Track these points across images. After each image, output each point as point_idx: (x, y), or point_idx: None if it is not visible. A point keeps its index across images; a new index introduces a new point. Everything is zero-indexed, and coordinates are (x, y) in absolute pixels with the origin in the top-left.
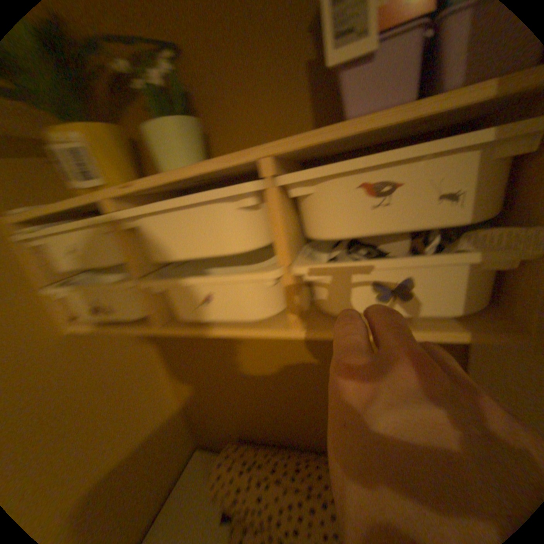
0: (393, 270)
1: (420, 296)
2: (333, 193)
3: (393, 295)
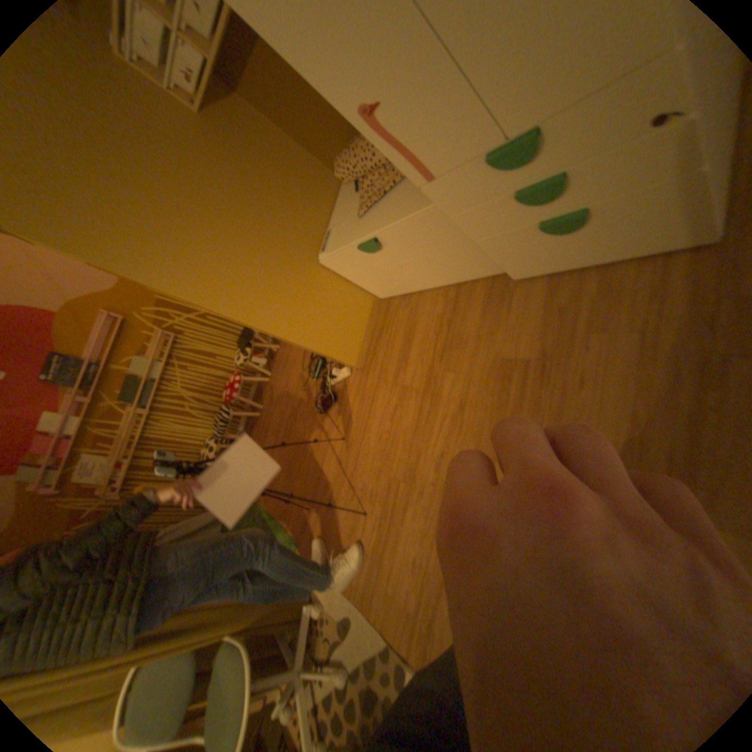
0: None
1: None
2: None
3: None
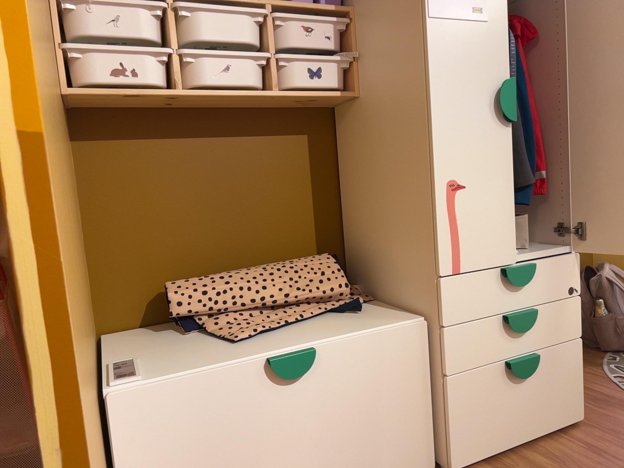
0: (316, 60)
1: (325, 74)
2: (296, 24)
3: (316, 73)
